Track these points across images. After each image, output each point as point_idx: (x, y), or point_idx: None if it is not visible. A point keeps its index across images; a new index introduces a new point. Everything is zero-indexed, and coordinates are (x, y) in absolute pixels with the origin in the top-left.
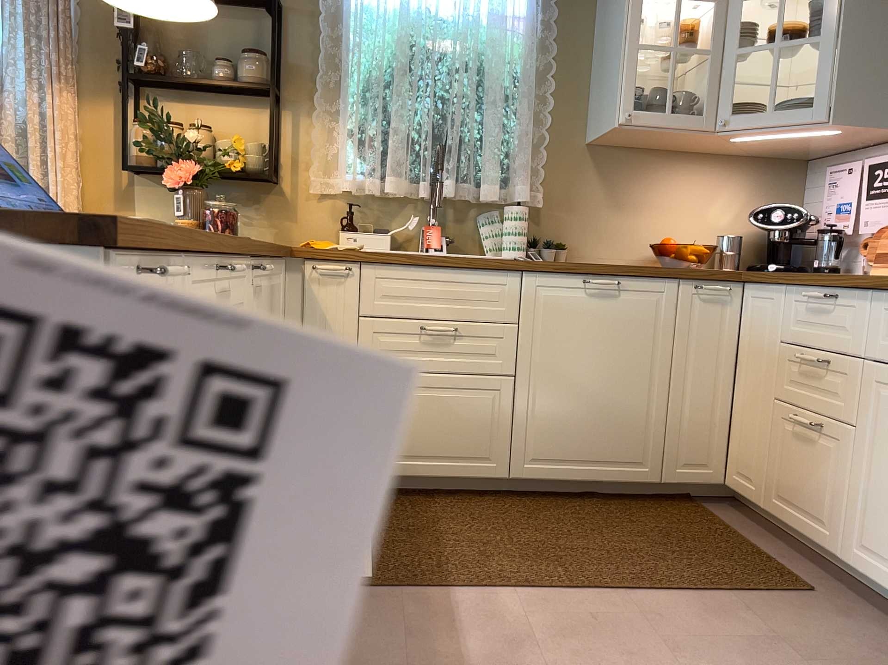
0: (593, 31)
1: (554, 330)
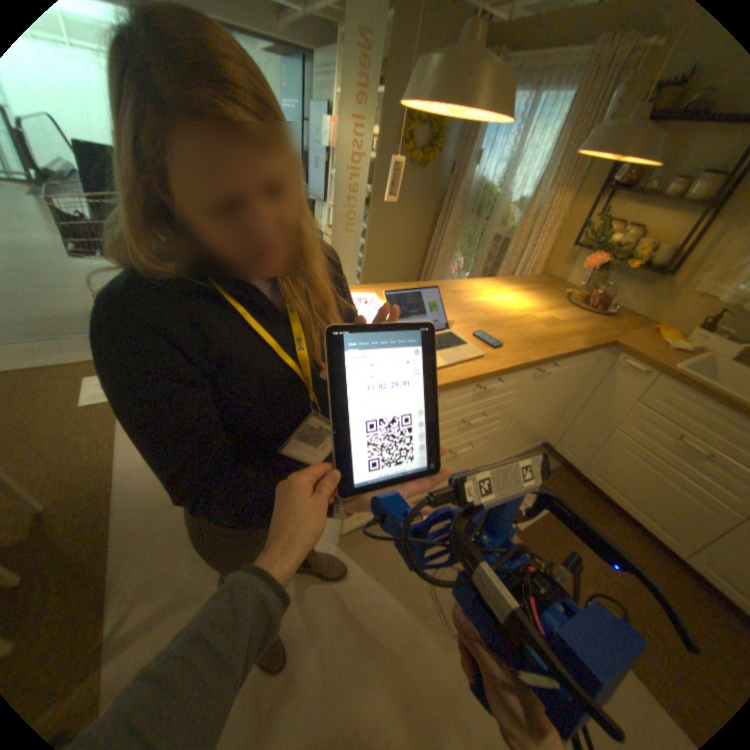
0: None
1: None
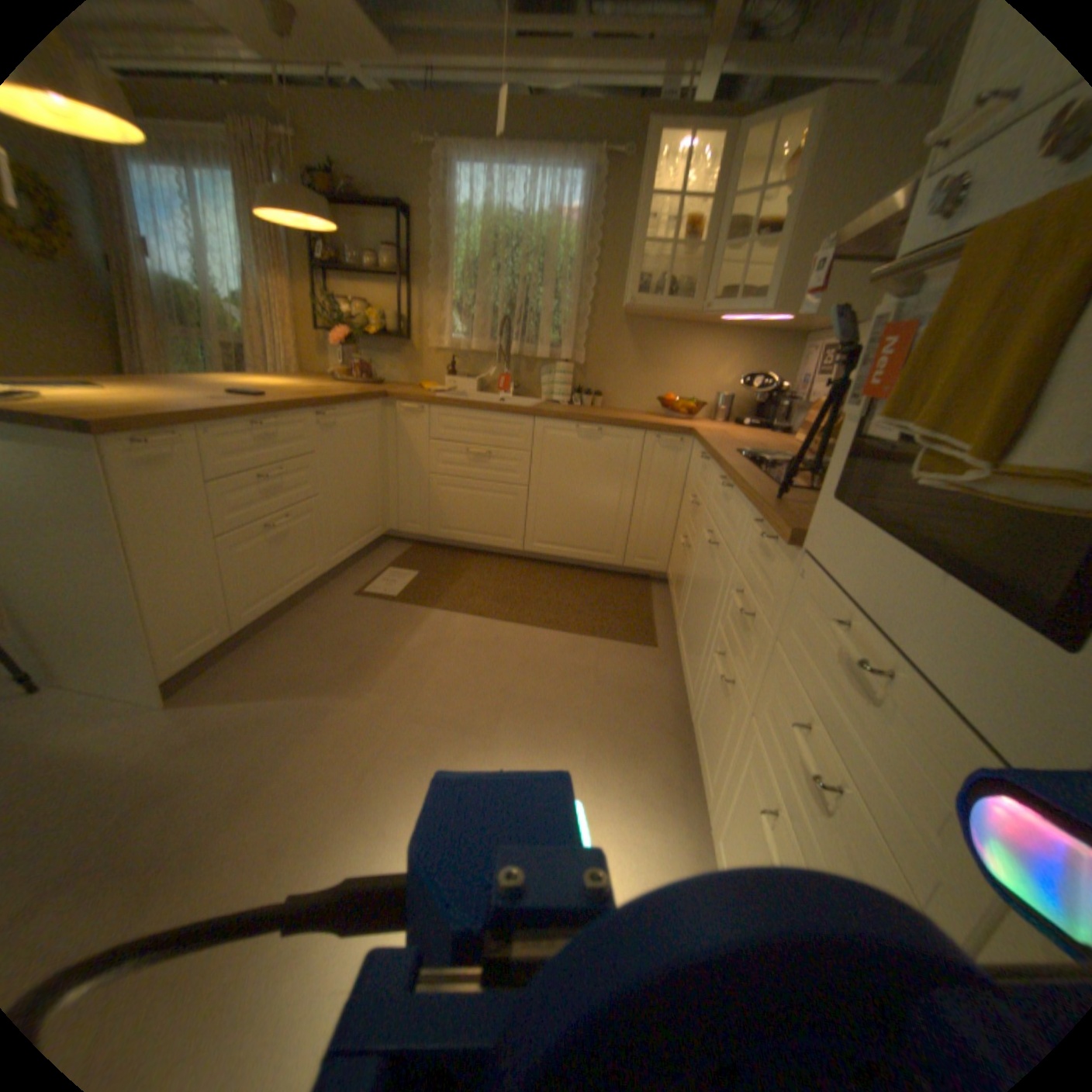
0: (637, 219)
1: (553, 459)
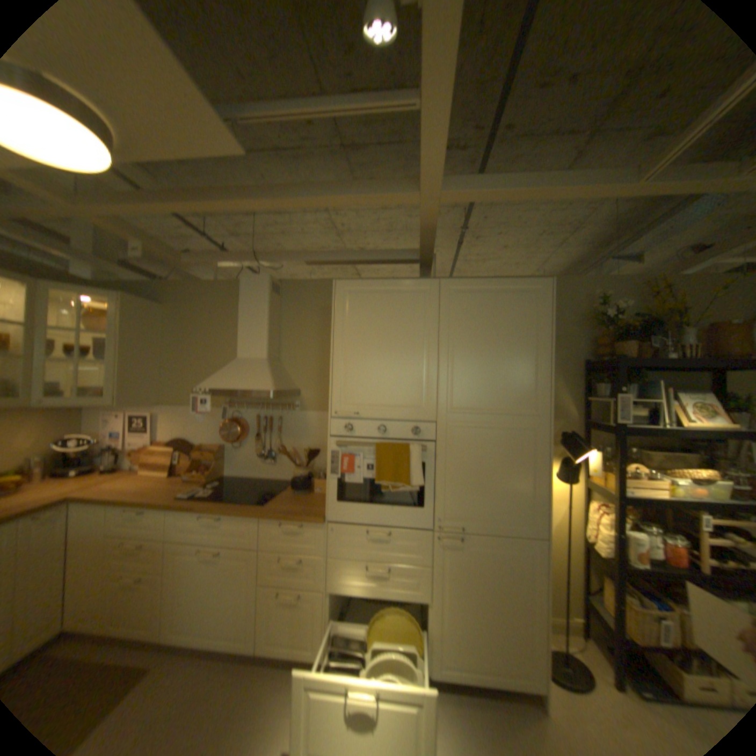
0: None
1: None
